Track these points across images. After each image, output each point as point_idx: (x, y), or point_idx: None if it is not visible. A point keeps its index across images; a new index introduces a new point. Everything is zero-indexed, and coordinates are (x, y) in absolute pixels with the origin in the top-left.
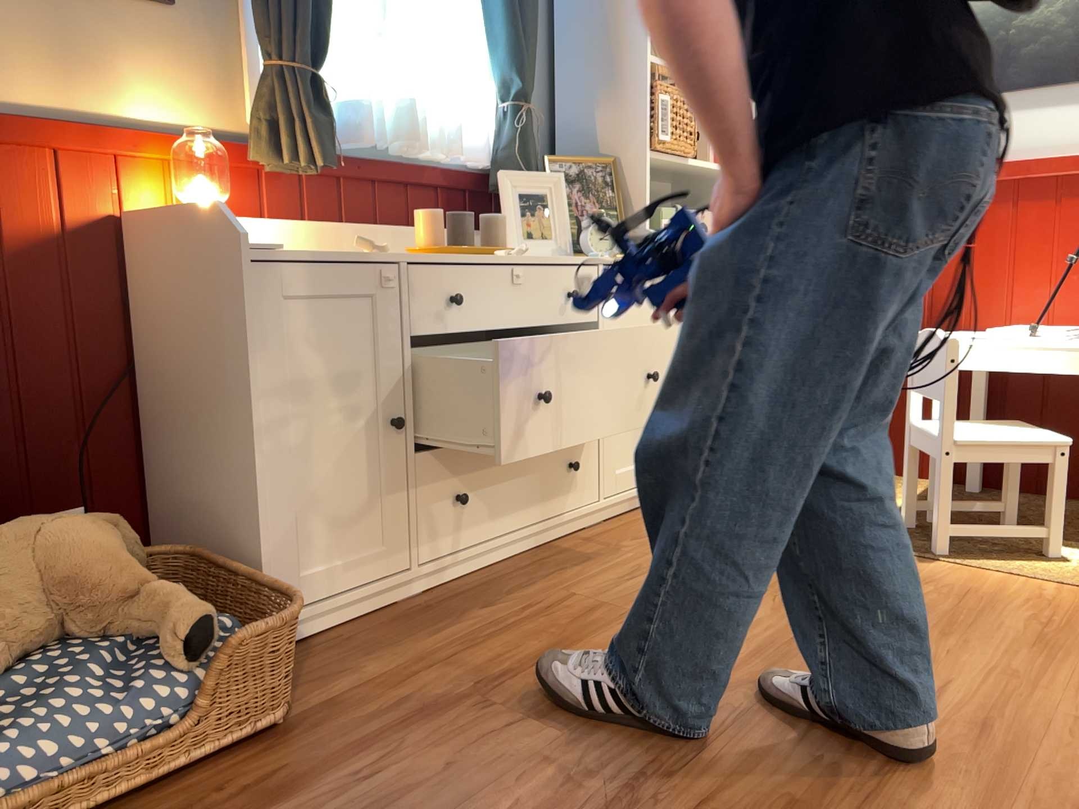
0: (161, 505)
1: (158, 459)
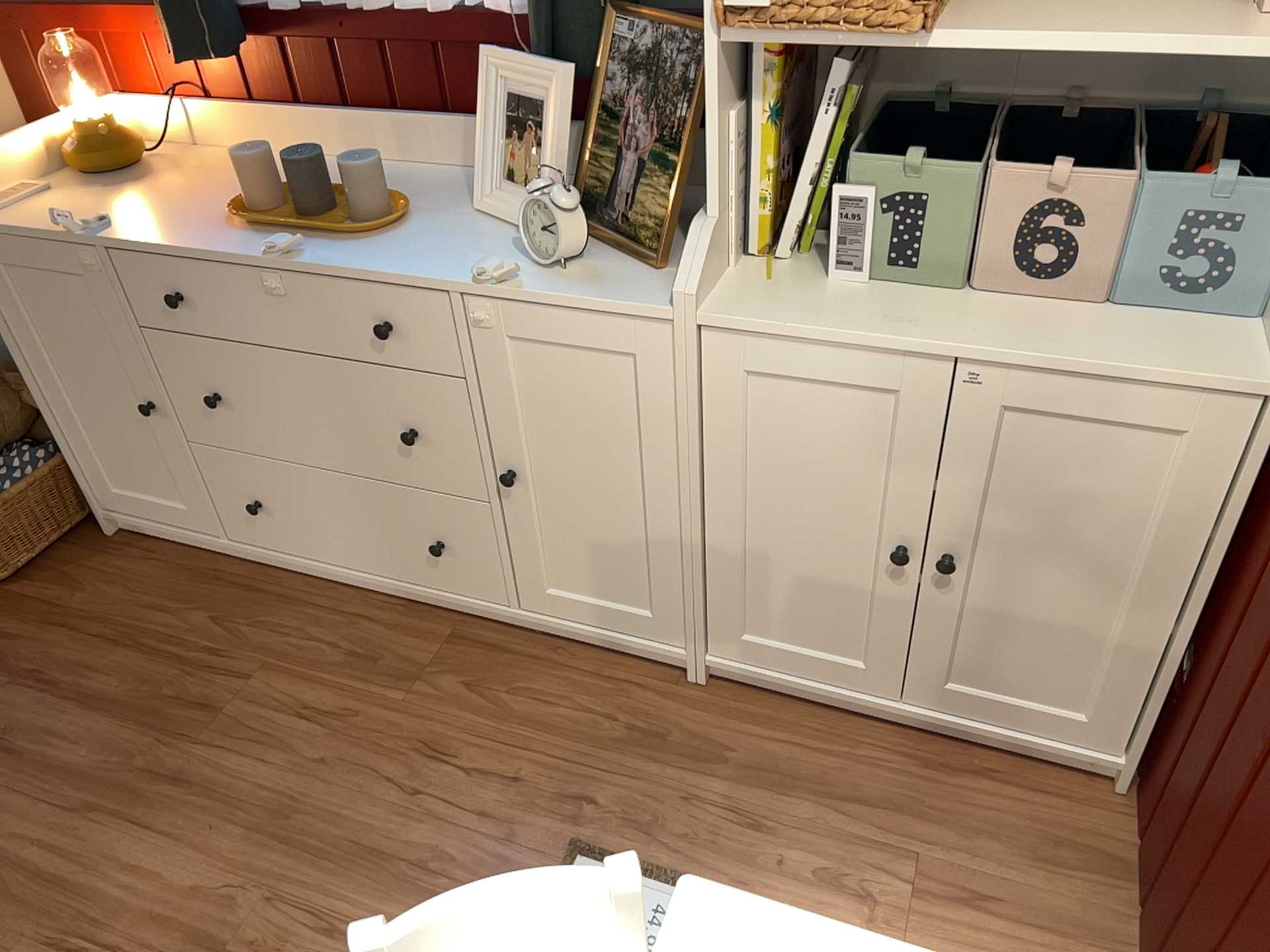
0: None
1: None
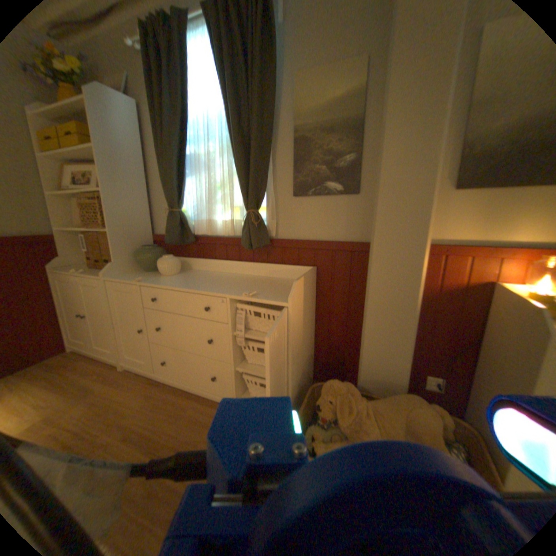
0: (476, 397)
1: (480, 380)
